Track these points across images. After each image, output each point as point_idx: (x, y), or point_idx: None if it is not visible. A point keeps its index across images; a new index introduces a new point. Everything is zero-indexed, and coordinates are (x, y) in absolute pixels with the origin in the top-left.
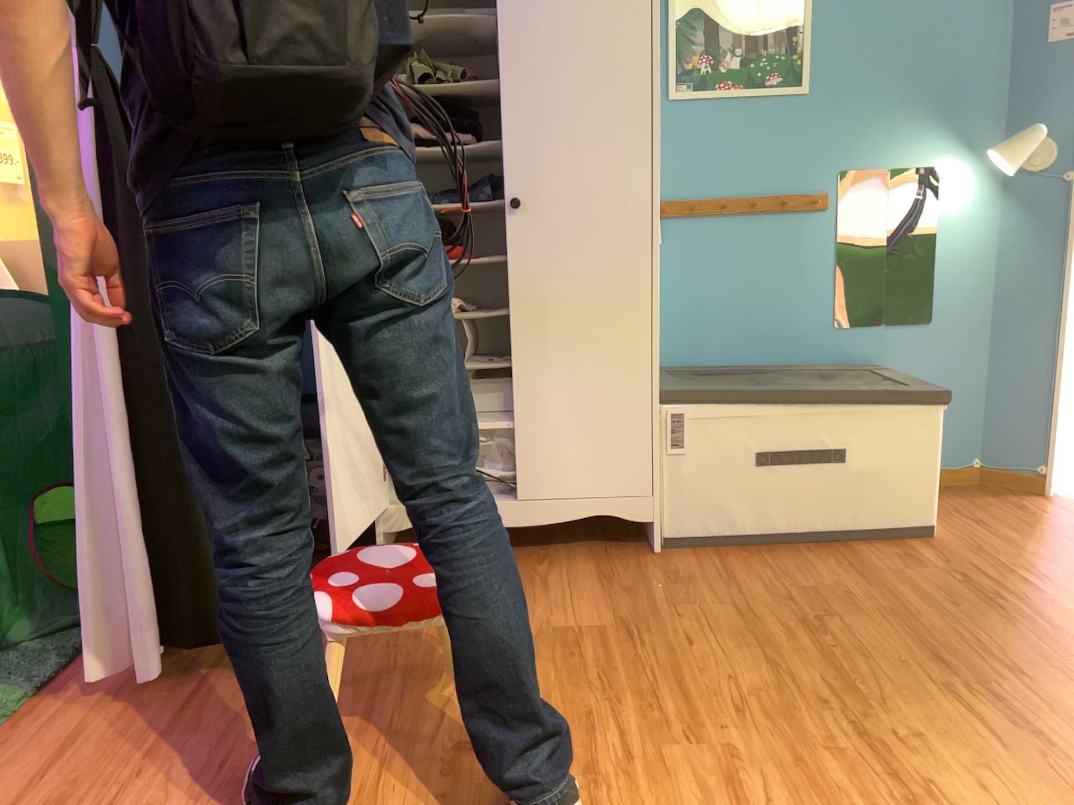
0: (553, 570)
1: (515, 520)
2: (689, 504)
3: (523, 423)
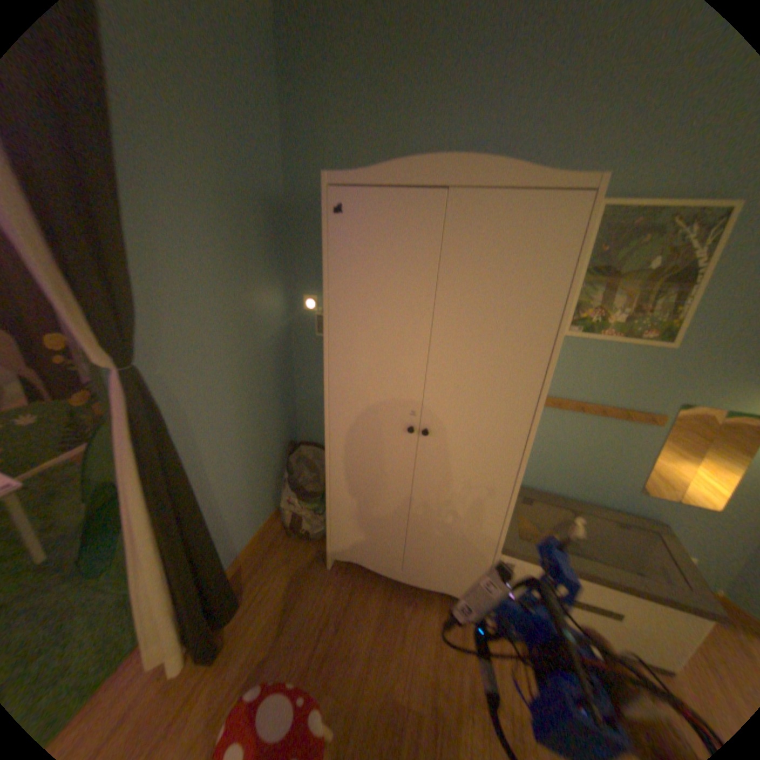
0: (417, 615)
1: (401, 578)
2: None
3: (414, 536)
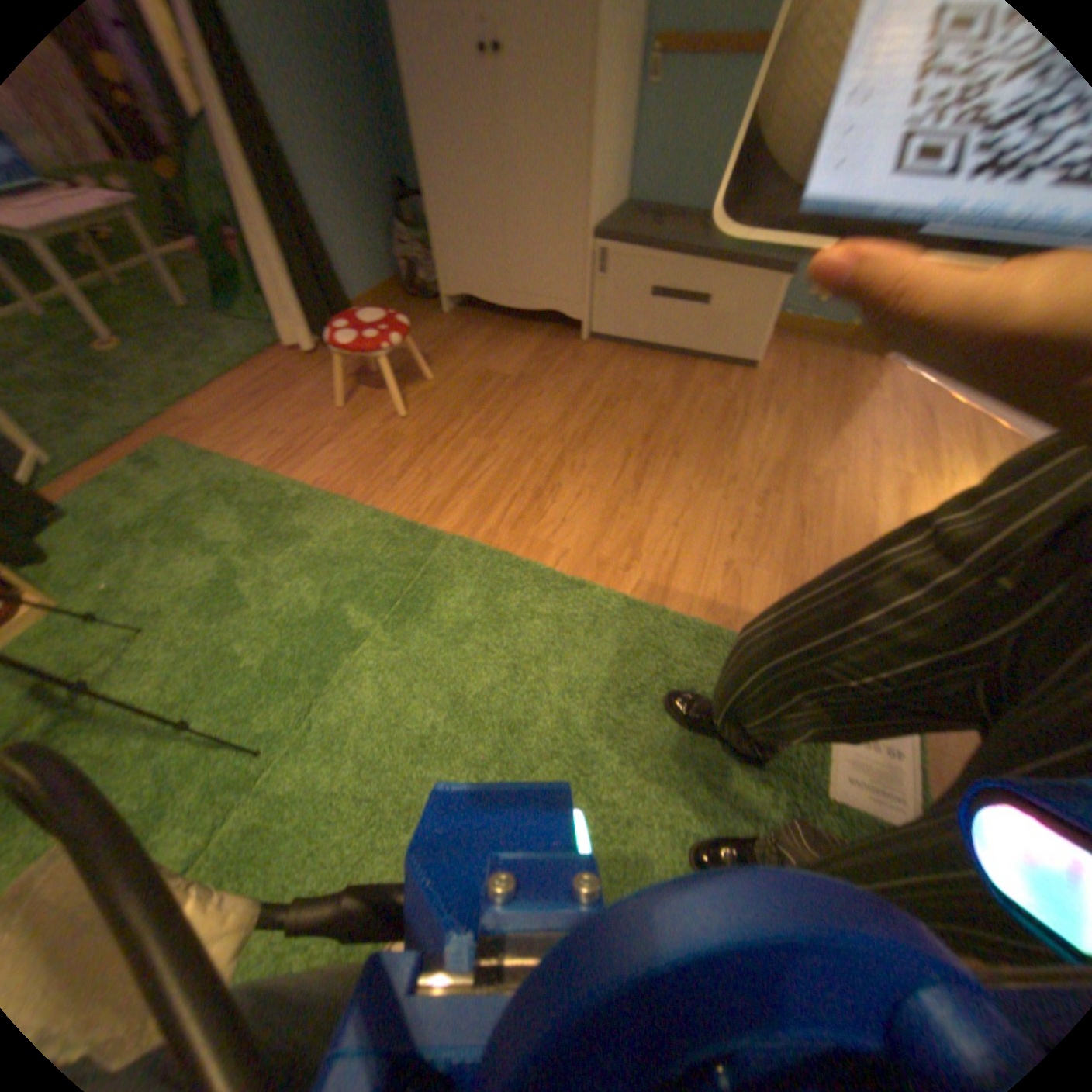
0: (523, 337)
1: (509, 302)
2: (610, 312)
3: (514, 237)
